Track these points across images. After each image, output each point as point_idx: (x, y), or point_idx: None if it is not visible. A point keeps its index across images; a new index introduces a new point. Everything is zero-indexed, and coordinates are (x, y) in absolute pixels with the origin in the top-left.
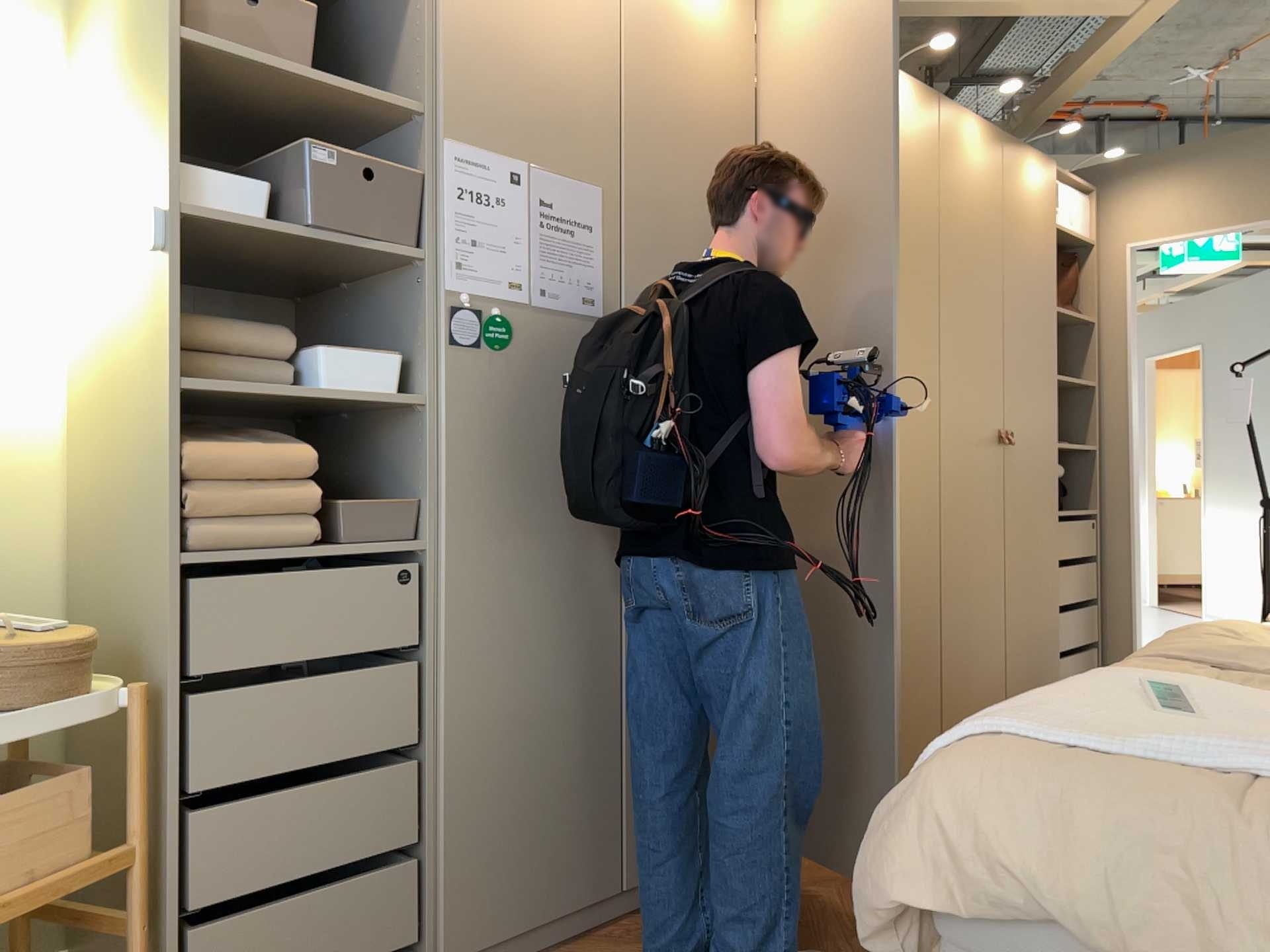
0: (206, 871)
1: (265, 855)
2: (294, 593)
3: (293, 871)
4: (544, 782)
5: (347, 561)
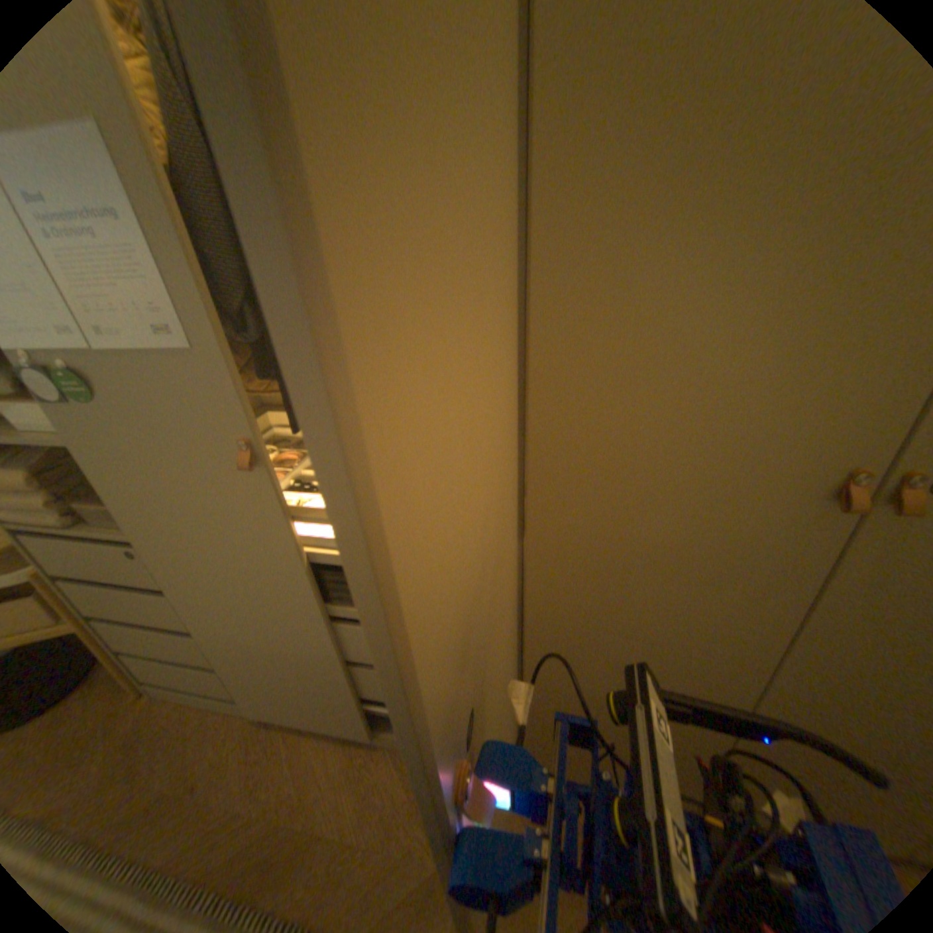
0: (114, 643)
1: (137, 647)
2: (74, 552)
3: (154, 657)
4: (286, 682)
5: (92, 542)
